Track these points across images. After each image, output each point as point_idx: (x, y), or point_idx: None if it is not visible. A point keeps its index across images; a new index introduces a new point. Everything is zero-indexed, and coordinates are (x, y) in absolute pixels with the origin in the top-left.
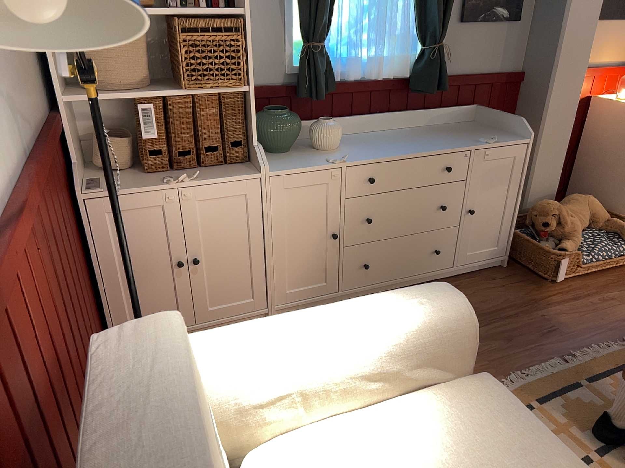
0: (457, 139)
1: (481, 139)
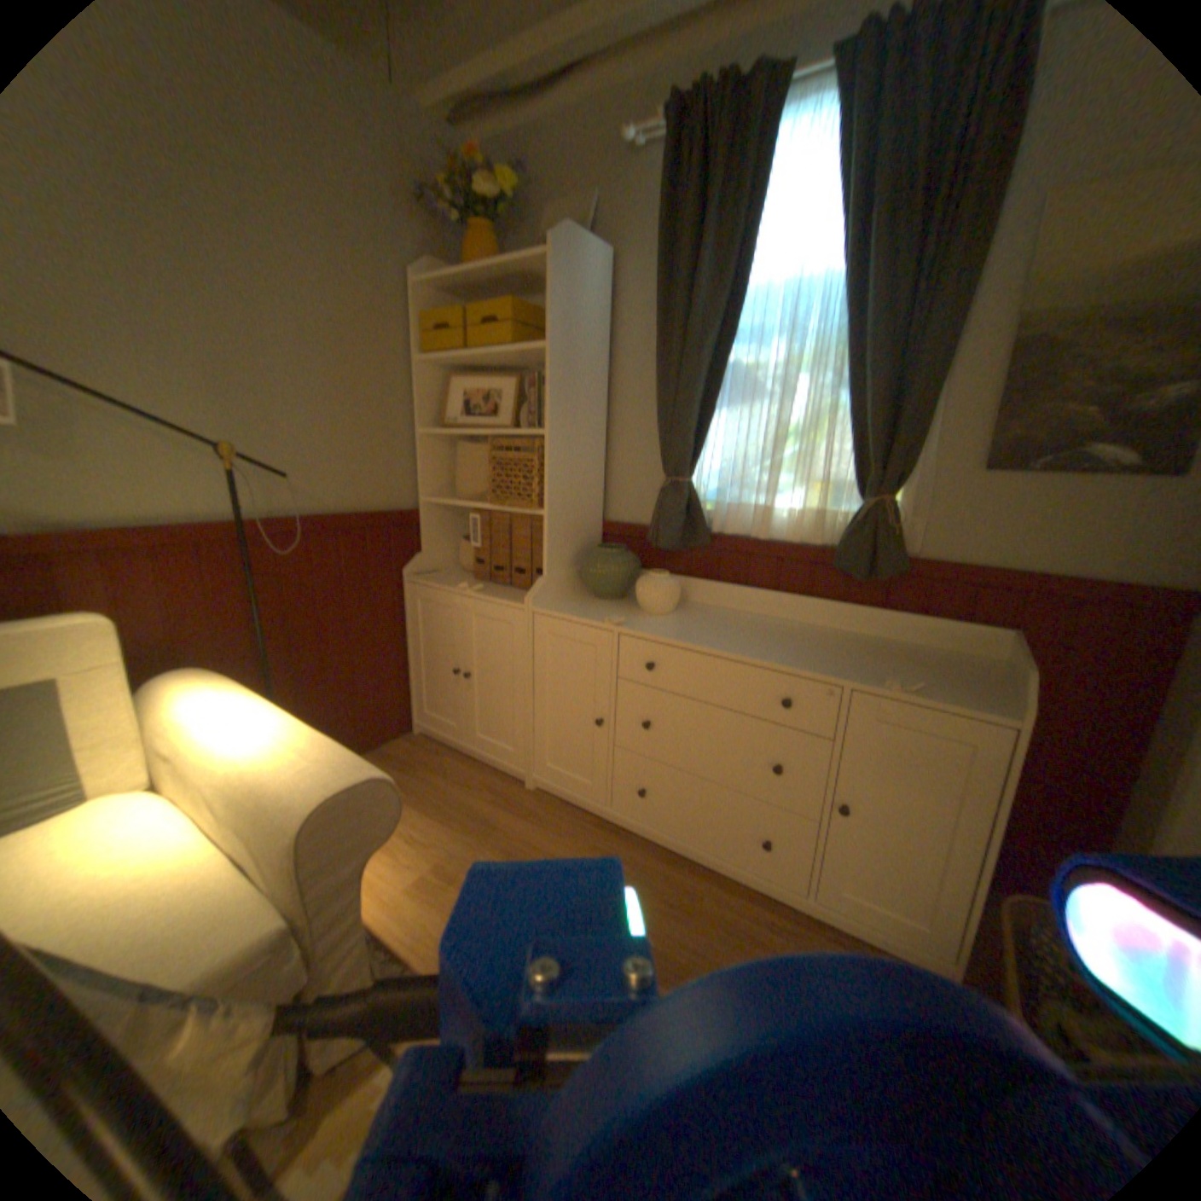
0: (859, 664)
1: (897, 678)
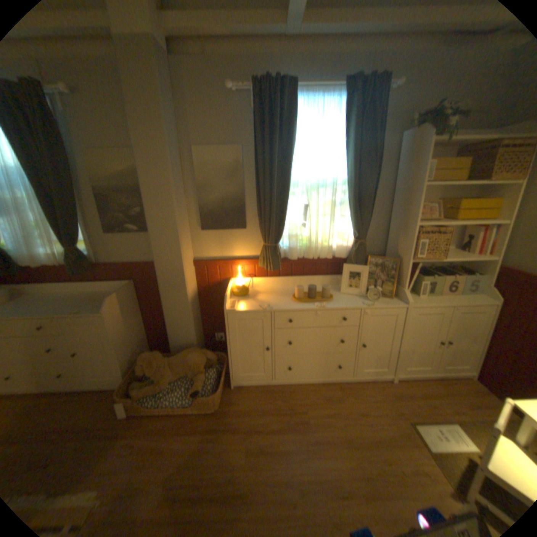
0: (68, 308)
1: (73, 311)
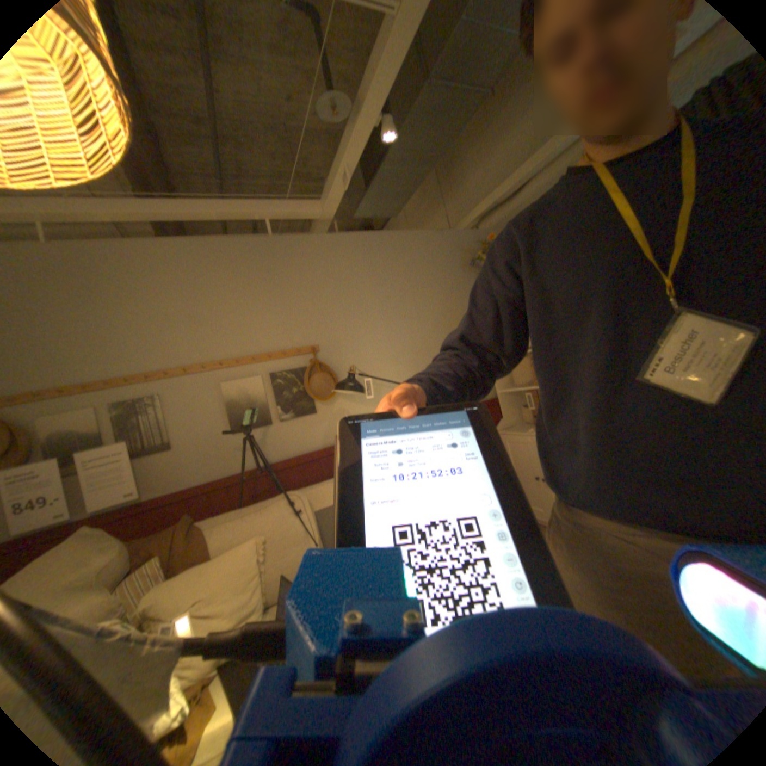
0: None
1: None
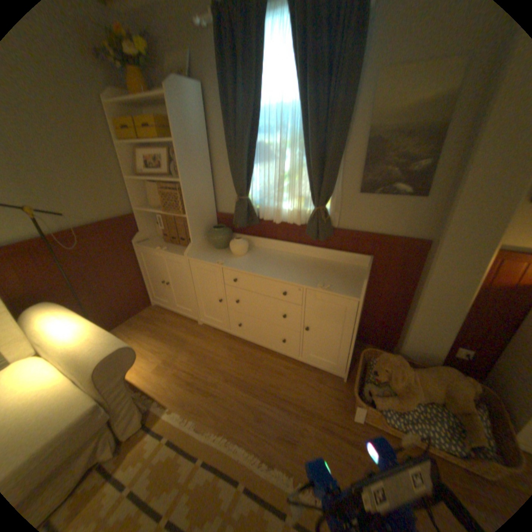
0: (311, 276)
1: (322, 282)
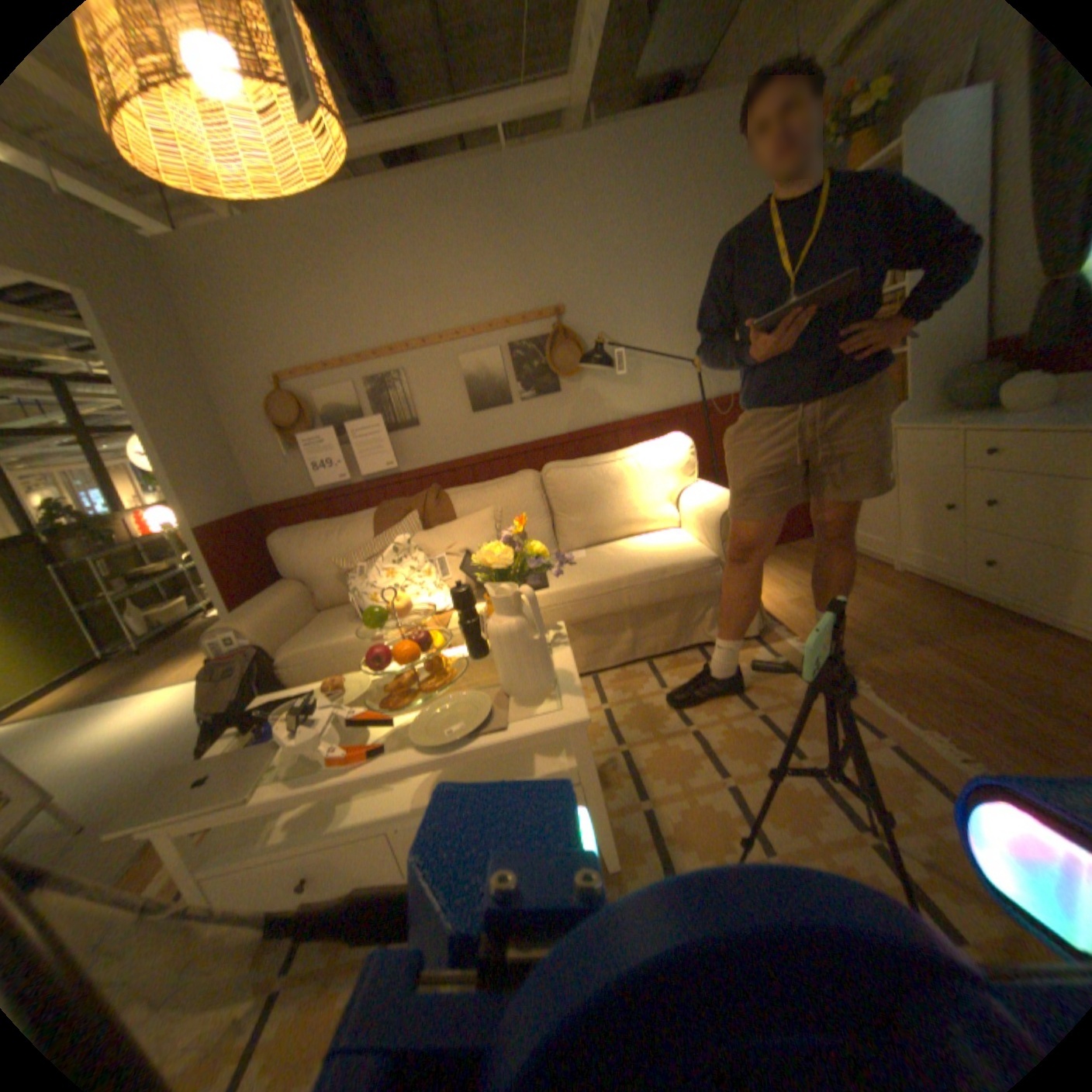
0: None
1: None
